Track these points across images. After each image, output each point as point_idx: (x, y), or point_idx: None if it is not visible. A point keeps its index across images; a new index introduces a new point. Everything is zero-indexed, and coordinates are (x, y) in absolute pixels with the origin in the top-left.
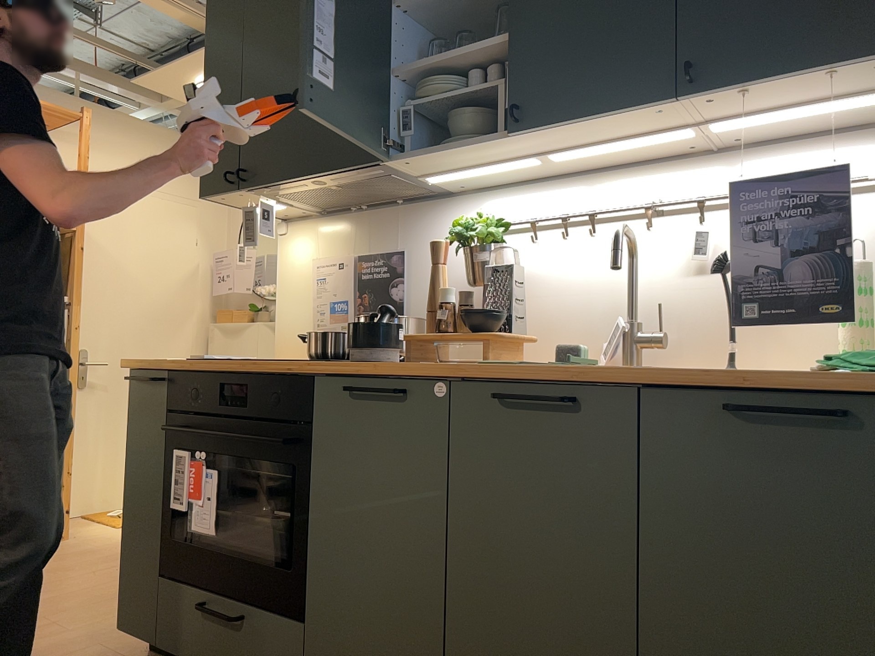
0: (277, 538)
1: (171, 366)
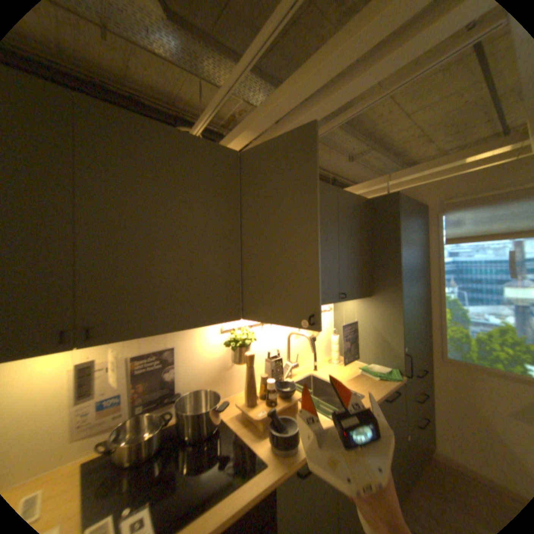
0: None
1: None
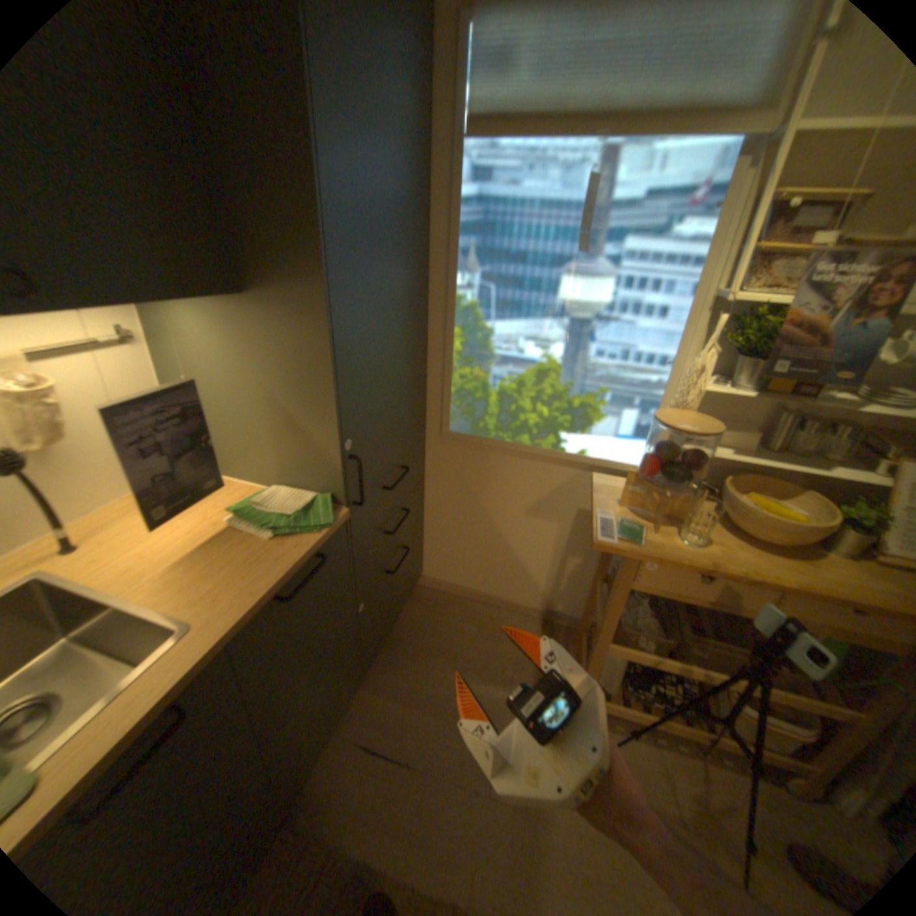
0: None
1: None
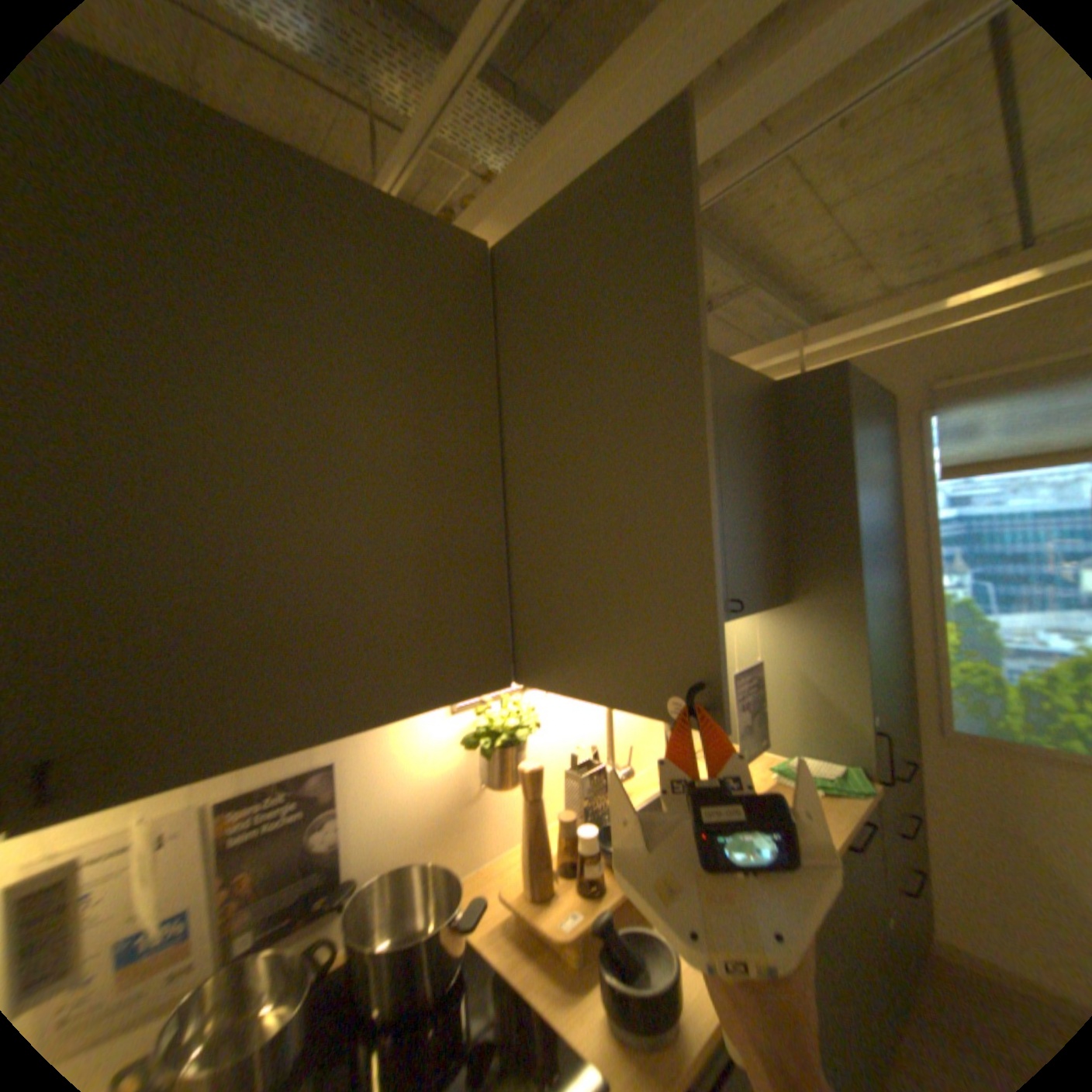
0: None
1: None
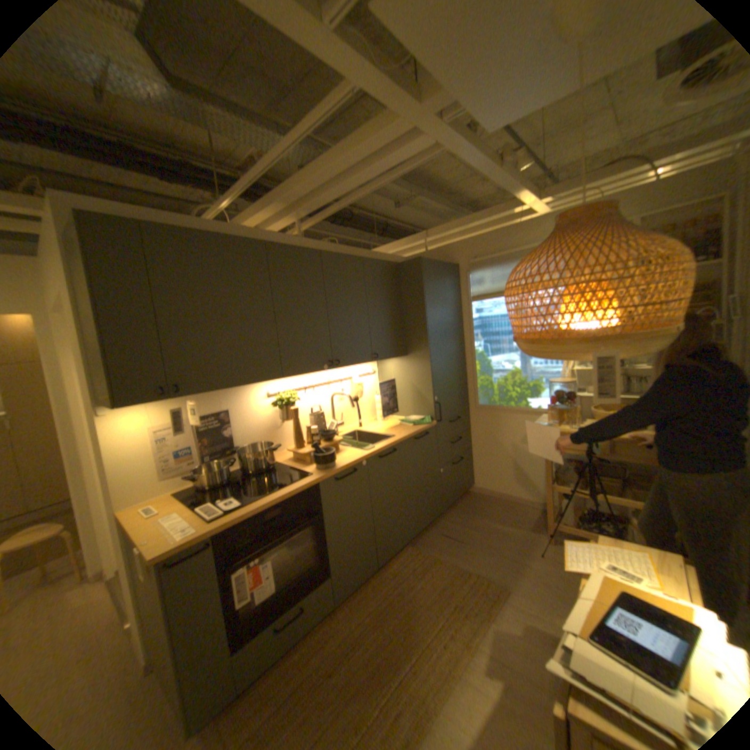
0: (295, 566)
1: (209, 533)
